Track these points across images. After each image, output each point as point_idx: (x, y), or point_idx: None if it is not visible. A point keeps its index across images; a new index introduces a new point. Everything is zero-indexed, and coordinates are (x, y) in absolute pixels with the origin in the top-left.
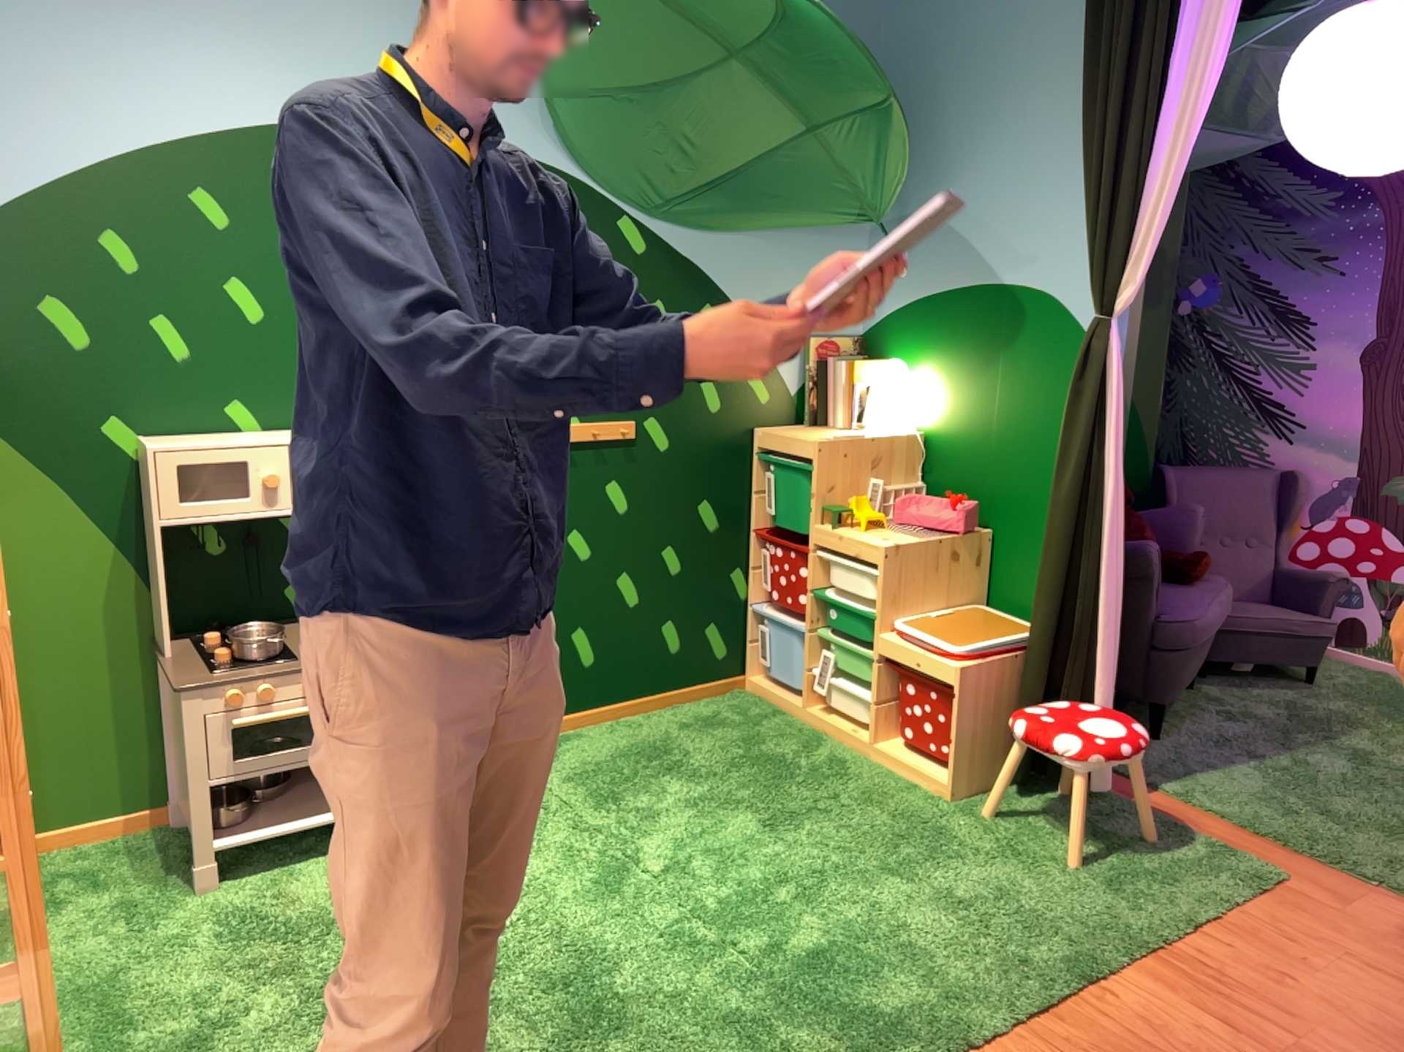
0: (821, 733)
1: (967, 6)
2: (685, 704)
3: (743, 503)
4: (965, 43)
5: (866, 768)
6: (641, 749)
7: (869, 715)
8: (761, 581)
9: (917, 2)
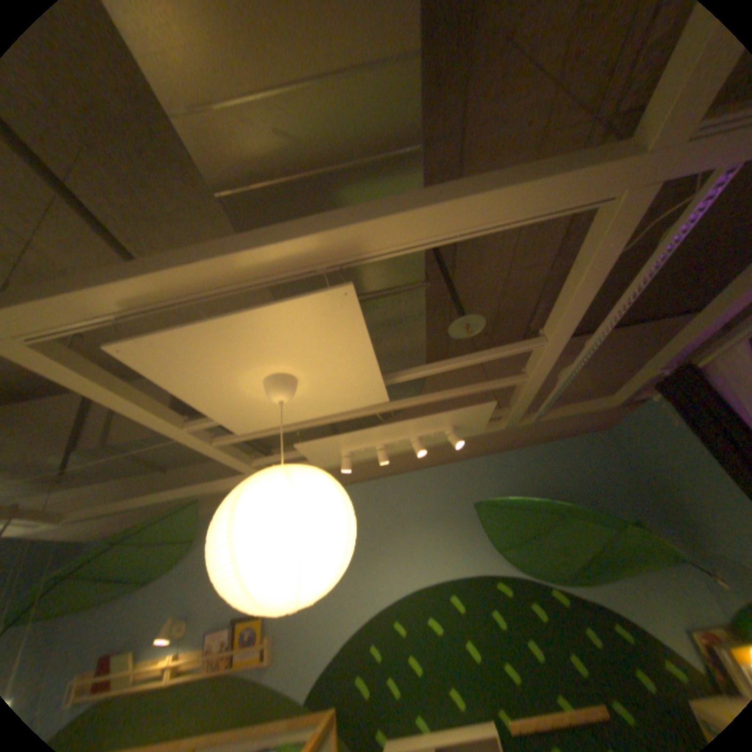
0: None
1: (665, 455)
2: None
3: None
4: (675, 470)
5: None
6: None
7: None
8: None
9: (643, 457)
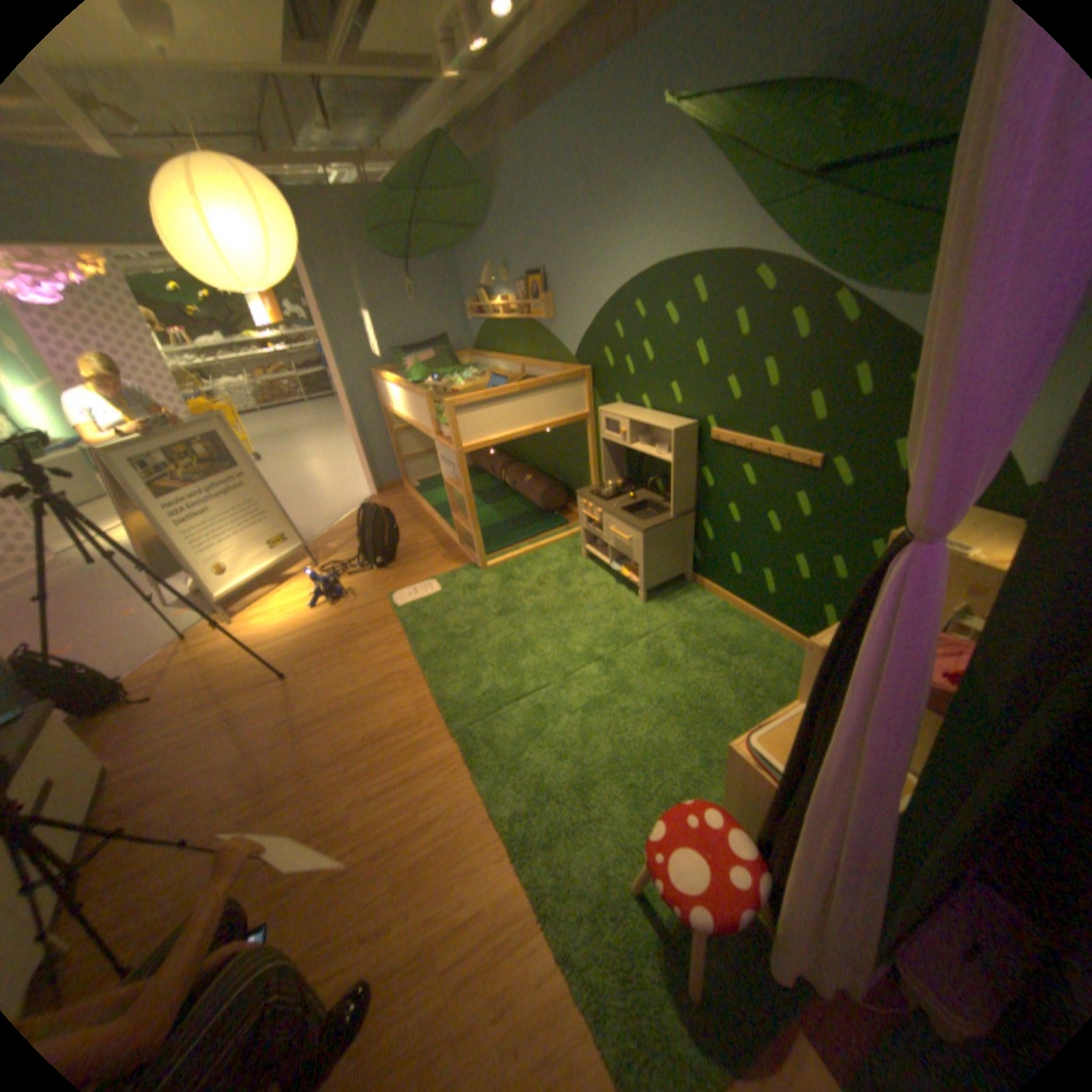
0: None
1: None
2: None
3: None
4: None
5: None
6: (743, 649)
7: None
8: None
9: None
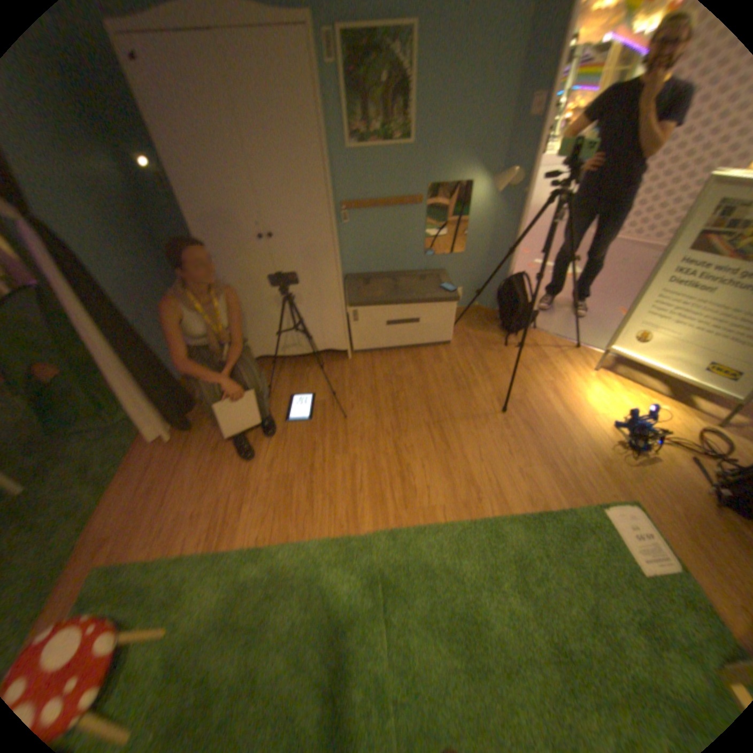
0: None
1: None
2: None
3: None
4: None
5: None
6: None
7: None
8: None
9: None
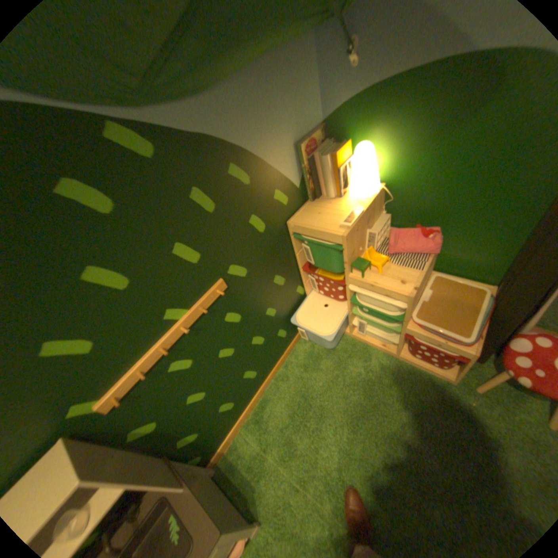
0: (363, 344)
1: None
2: (296, 345)
3: (292, 261)
4: None
5: (399, 368)
6: (297, 398)
7: (390, 340)
8: (312, 289)
9: None
